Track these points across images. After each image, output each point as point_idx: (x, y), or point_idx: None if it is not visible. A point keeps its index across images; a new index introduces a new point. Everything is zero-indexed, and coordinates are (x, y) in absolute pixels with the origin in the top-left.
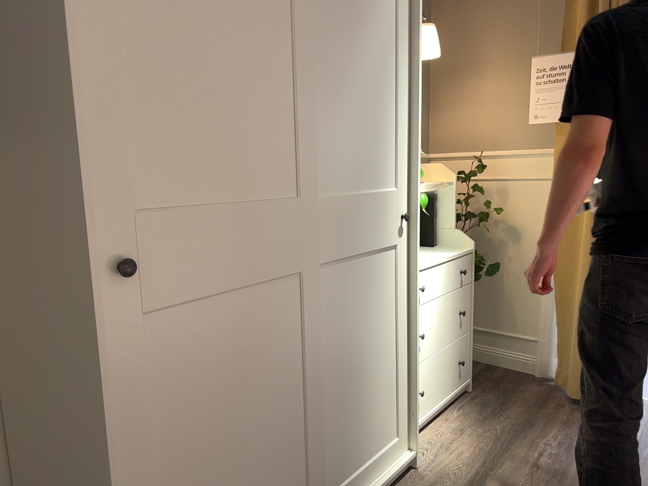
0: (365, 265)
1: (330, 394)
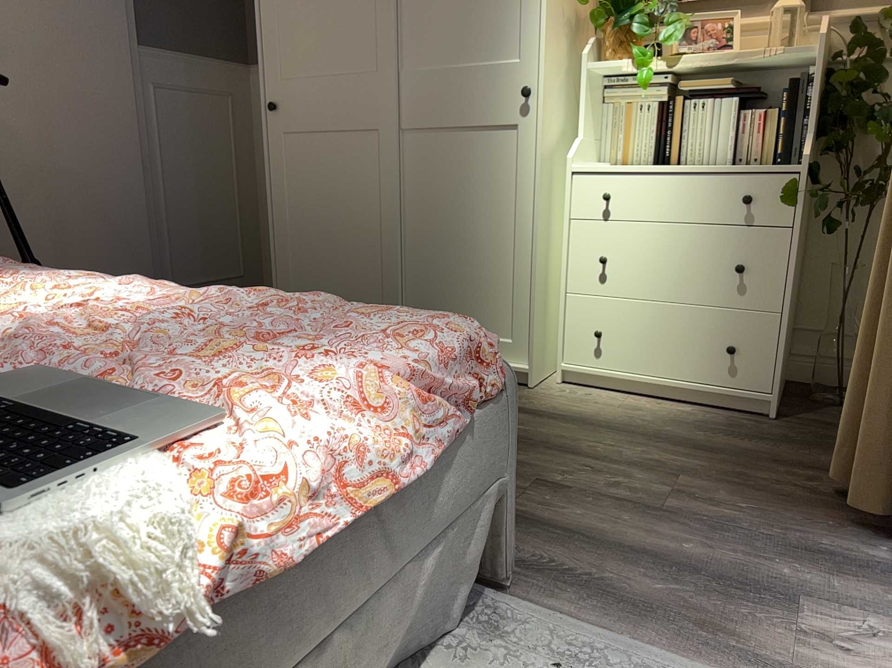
0: (465, 141)
1: (415, 254)
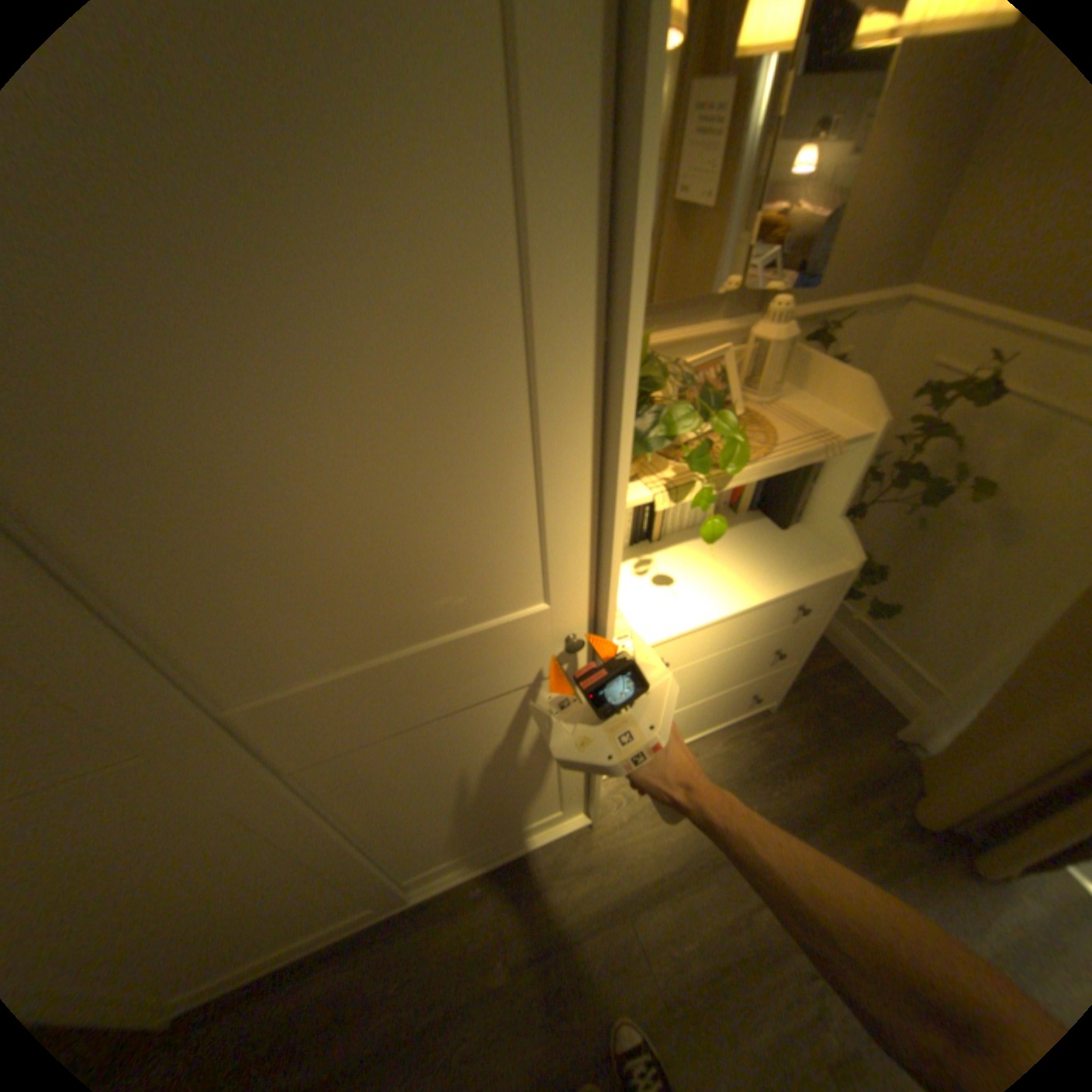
0: (454, 726)
1: (395, 843)
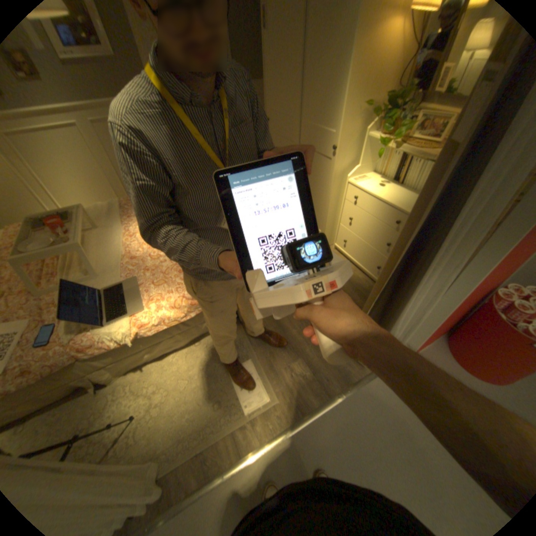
0: (317, 157)
1: None
